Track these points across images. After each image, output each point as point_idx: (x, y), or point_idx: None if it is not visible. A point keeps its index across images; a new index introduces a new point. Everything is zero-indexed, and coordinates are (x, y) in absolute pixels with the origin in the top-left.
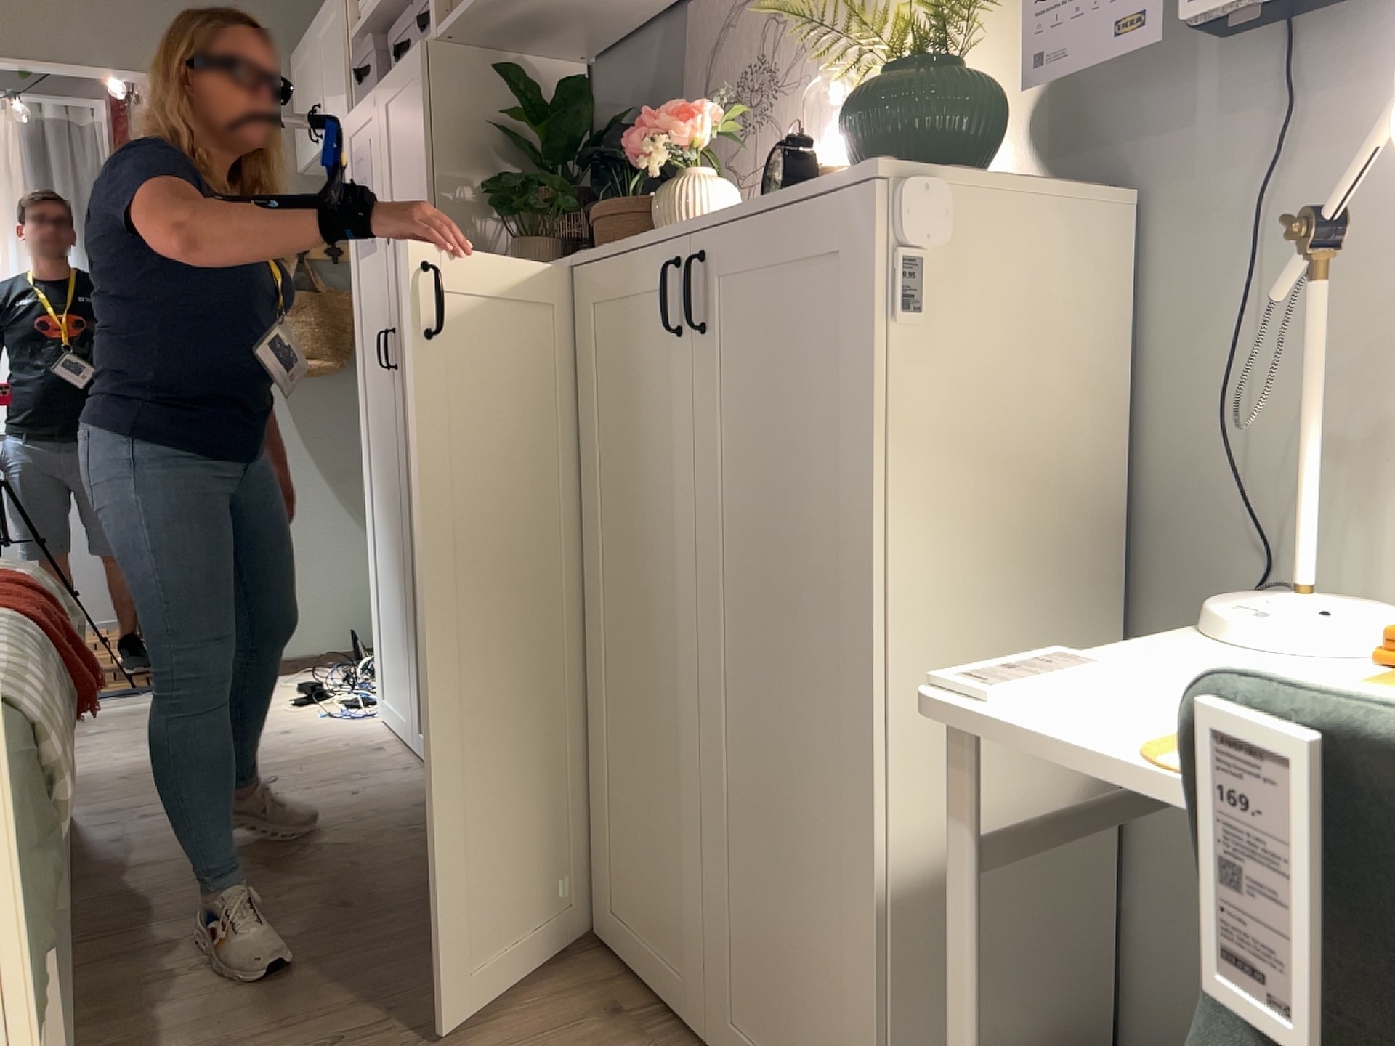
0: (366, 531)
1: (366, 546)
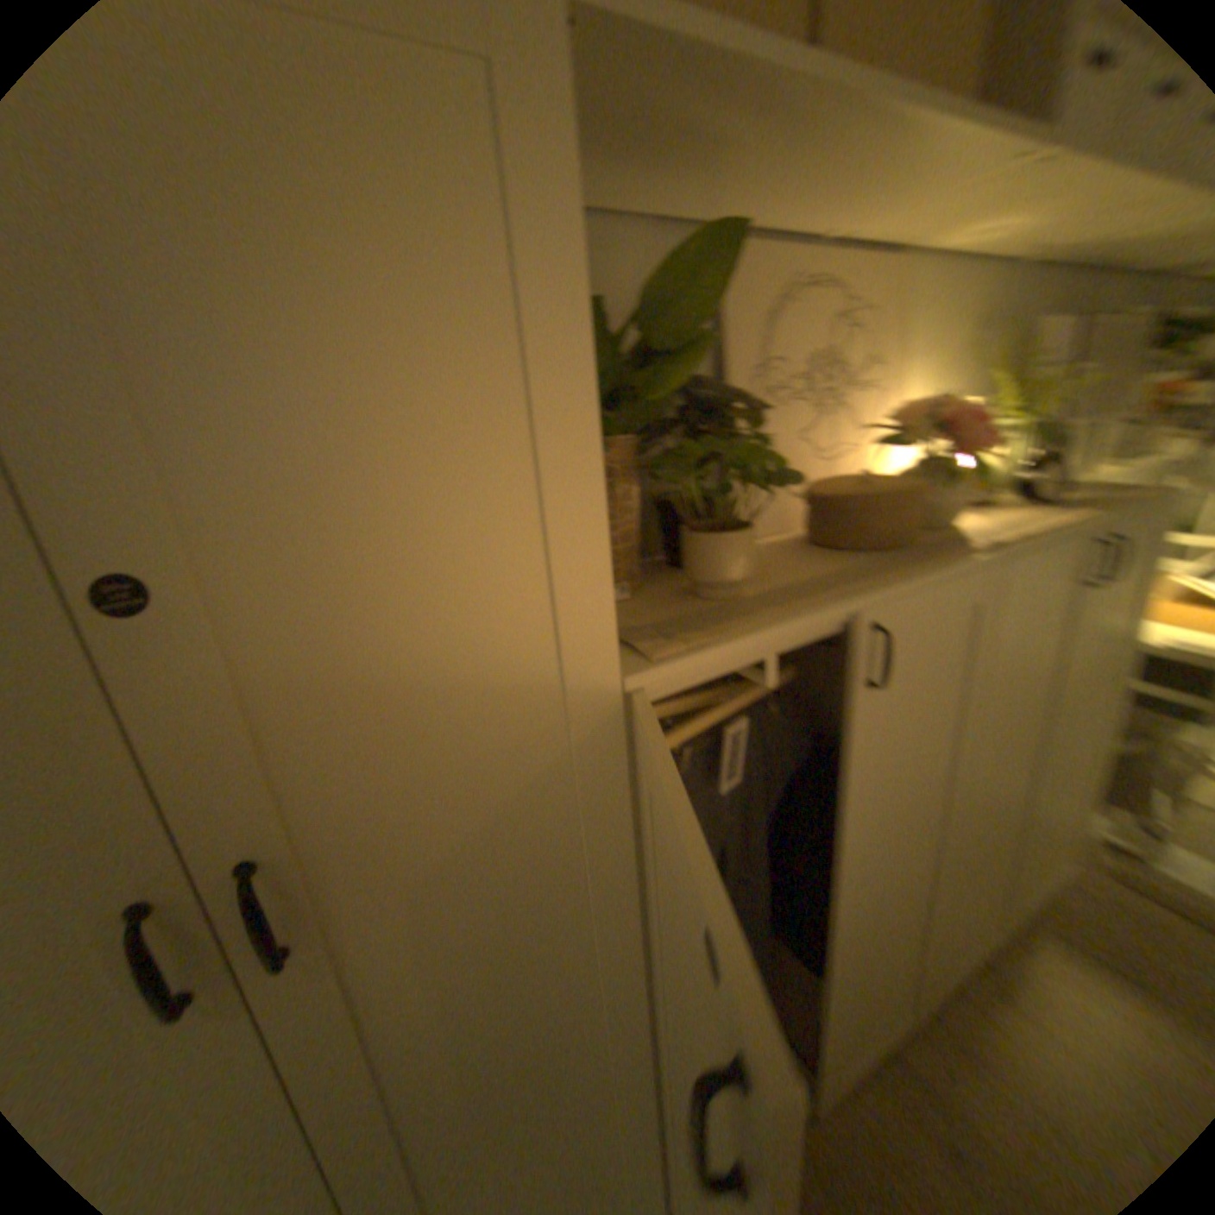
0: None
1: None
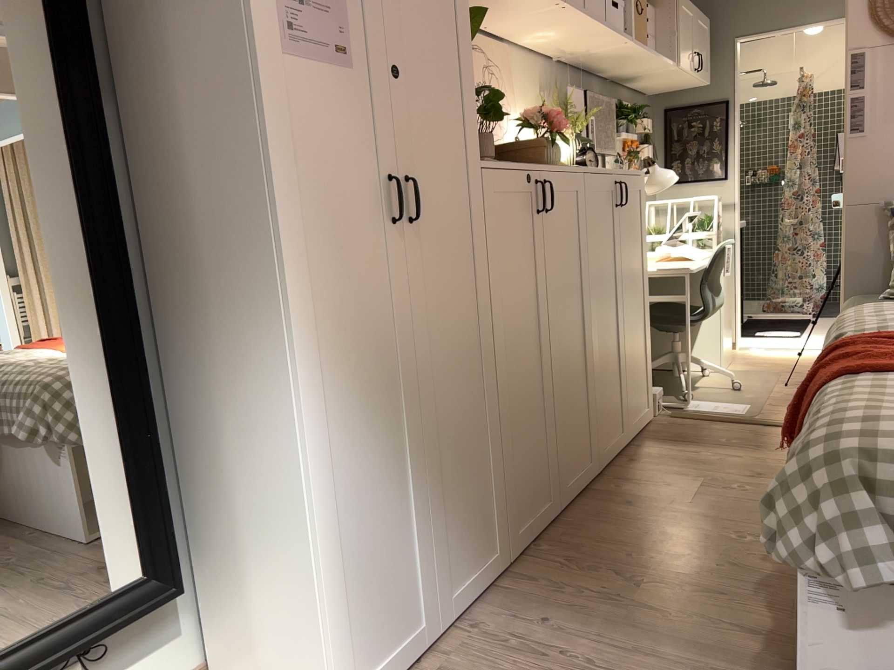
0: (303, 478)
1: (306, 502)
